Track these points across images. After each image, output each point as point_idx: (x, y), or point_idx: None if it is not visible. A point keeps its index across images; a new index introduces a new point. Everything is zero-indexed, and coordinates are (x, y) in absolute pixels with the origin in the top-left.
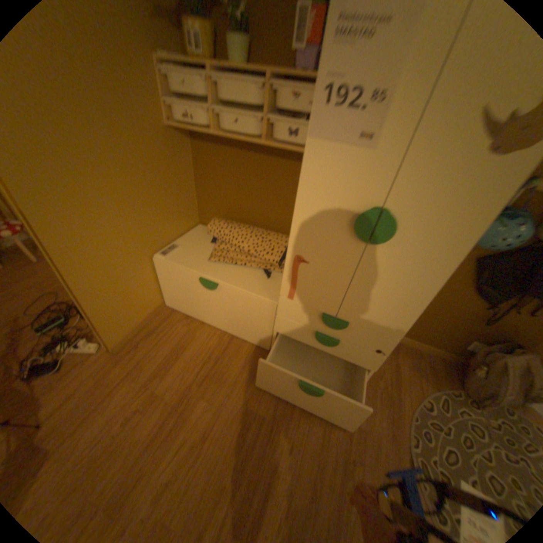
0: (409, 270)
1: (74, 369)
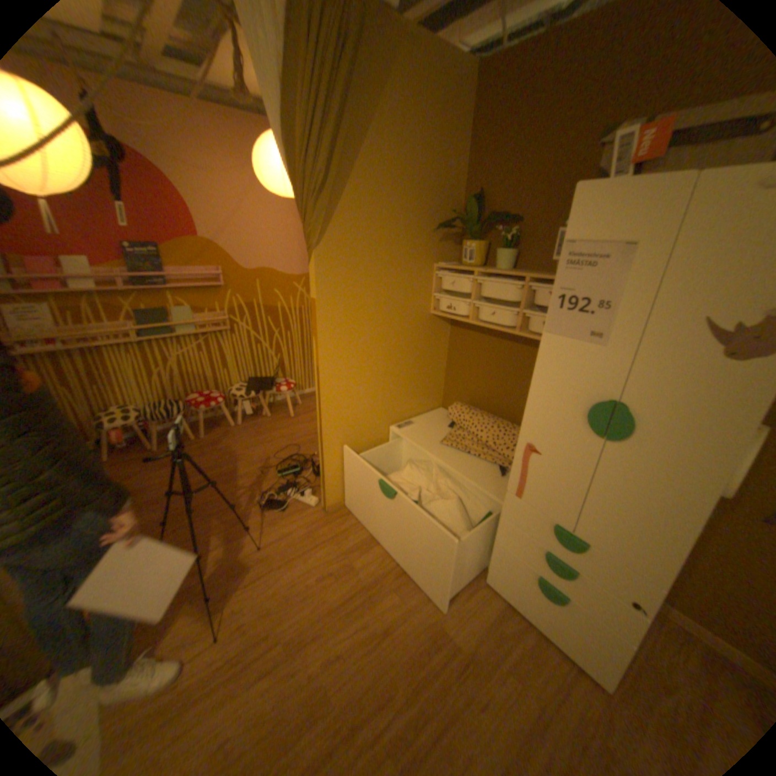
0: (661, 481)
1: (295, 515)
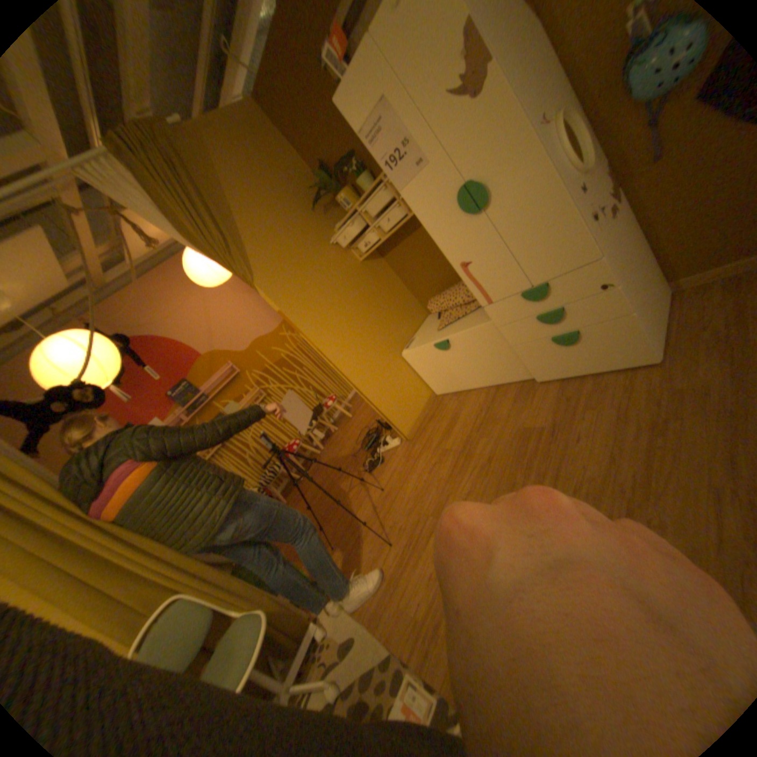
0: (528, 197)
1: (391, 457)
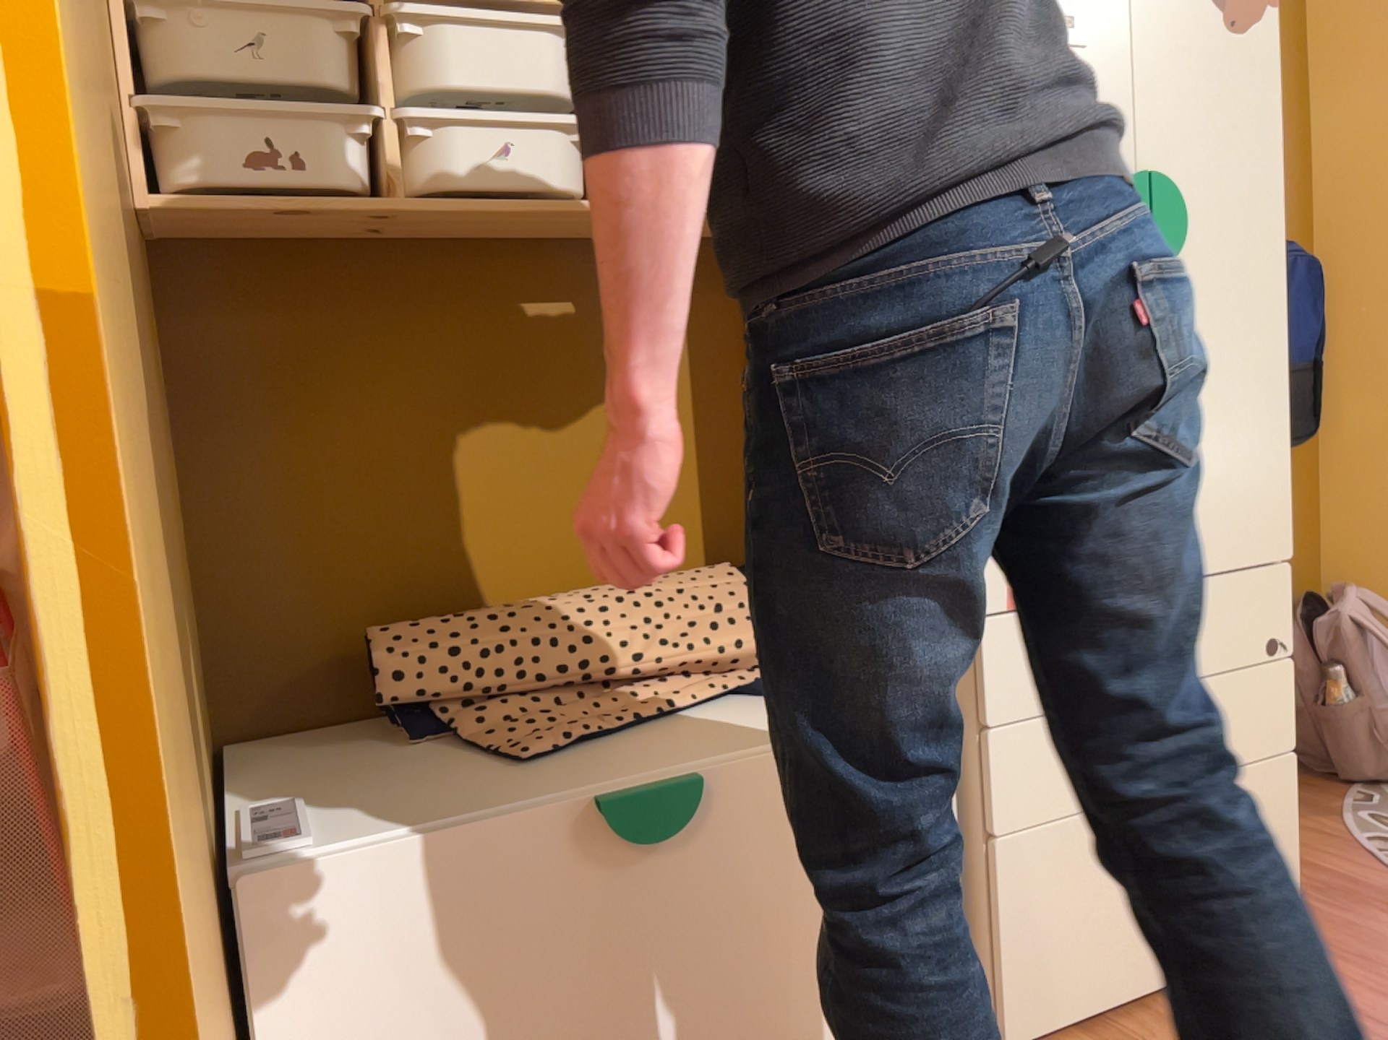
0: (1231, 319)
1: None
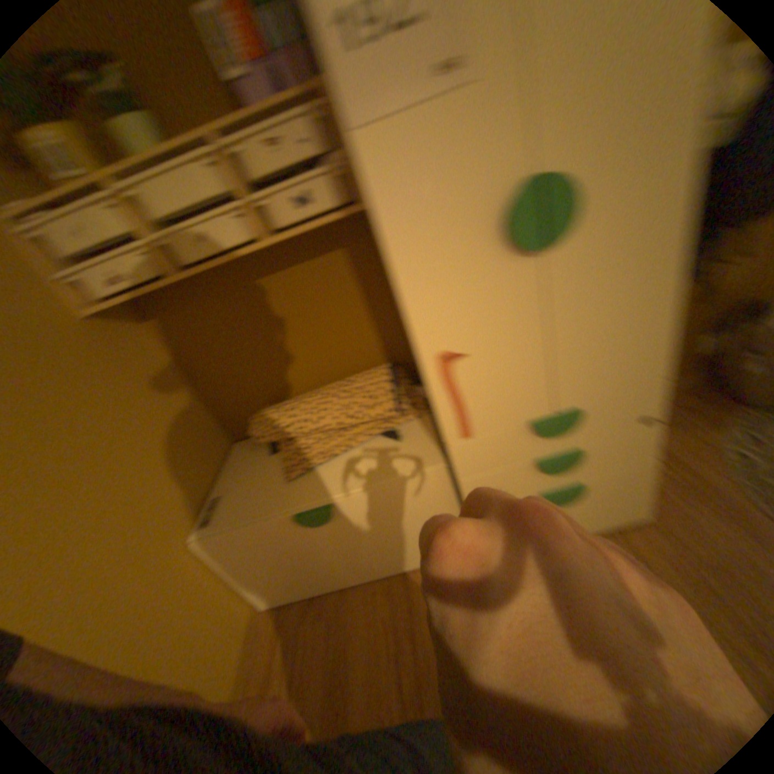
0: (628, 252)
1: None
